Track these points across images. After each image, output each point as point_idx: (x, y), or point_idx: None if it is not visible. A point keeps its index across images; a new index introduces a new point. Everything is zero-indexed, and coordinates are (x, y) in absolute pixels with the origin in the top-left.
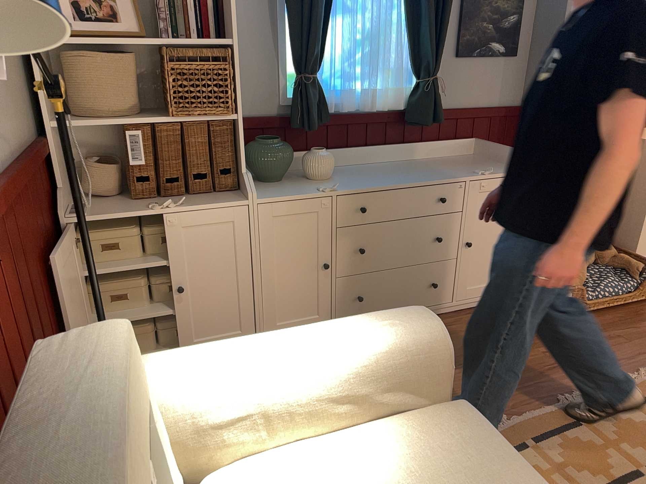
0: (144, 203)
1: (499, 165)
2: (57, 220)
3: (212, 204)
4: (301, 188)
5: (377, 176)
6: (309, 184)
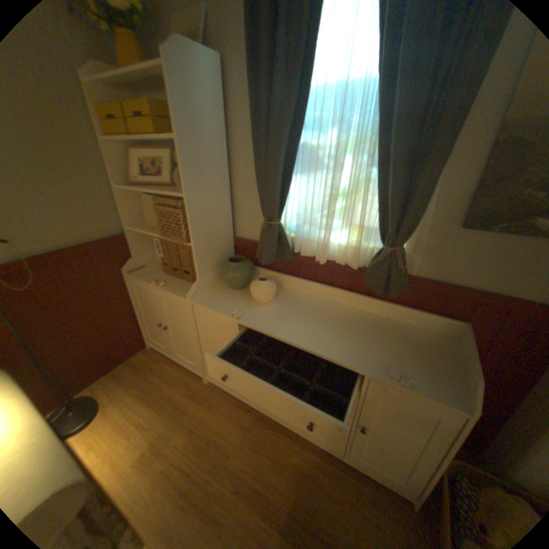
0: (162, 276)
1: (454, 379)
2: (121, 273)
3: (175, 293)
4: (231, 304)
5: (298, 320)
6: (243, 302)
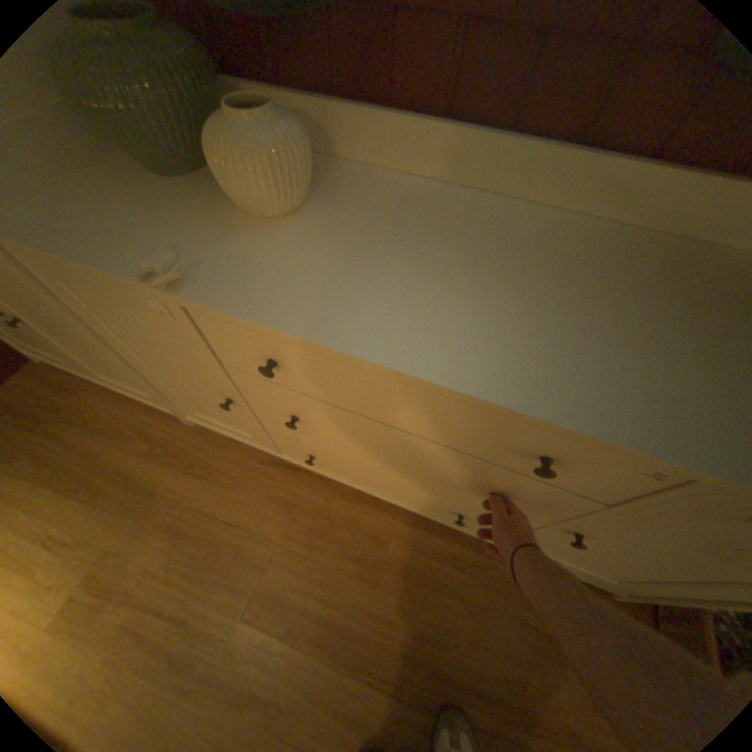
0: None
1: None
2: None
3: None
4: (149, 229)
5: (408, 271)
6: (198, 218)
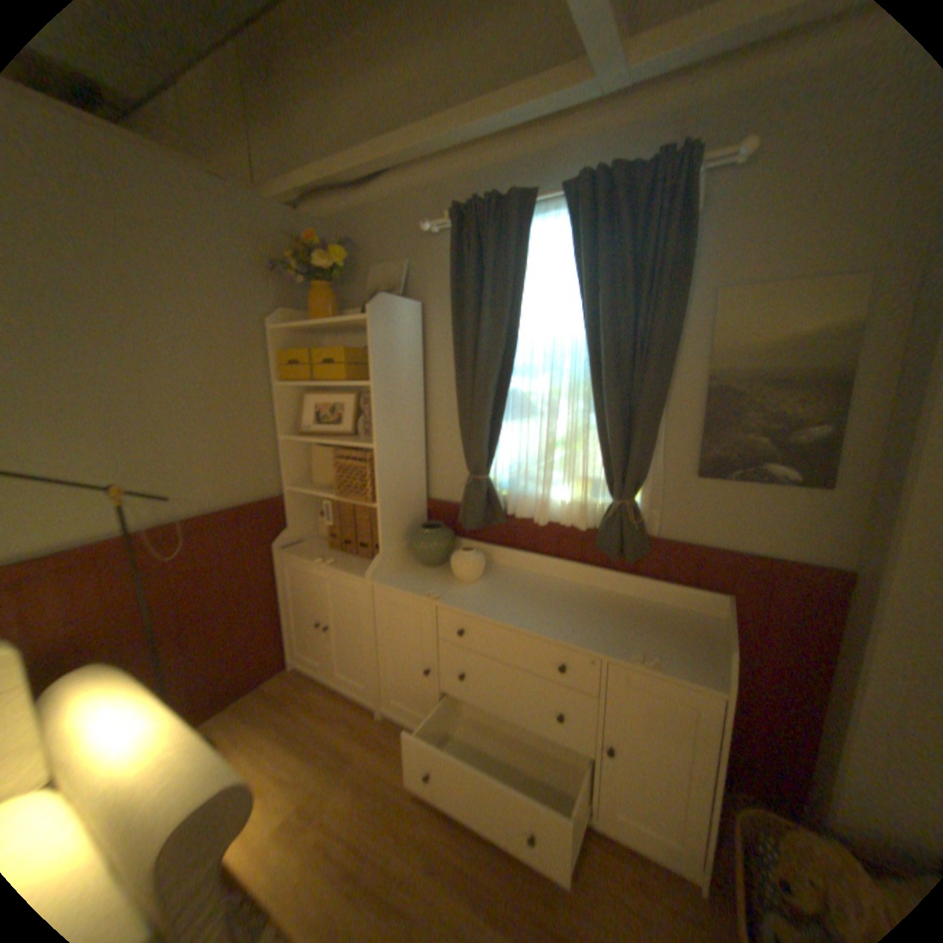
0: (328, 553)
1: (712, 661)
2: (271, 550)
3: (348, 572)
4: (425, 584)
5: (514, 601)
6: (441, 582)
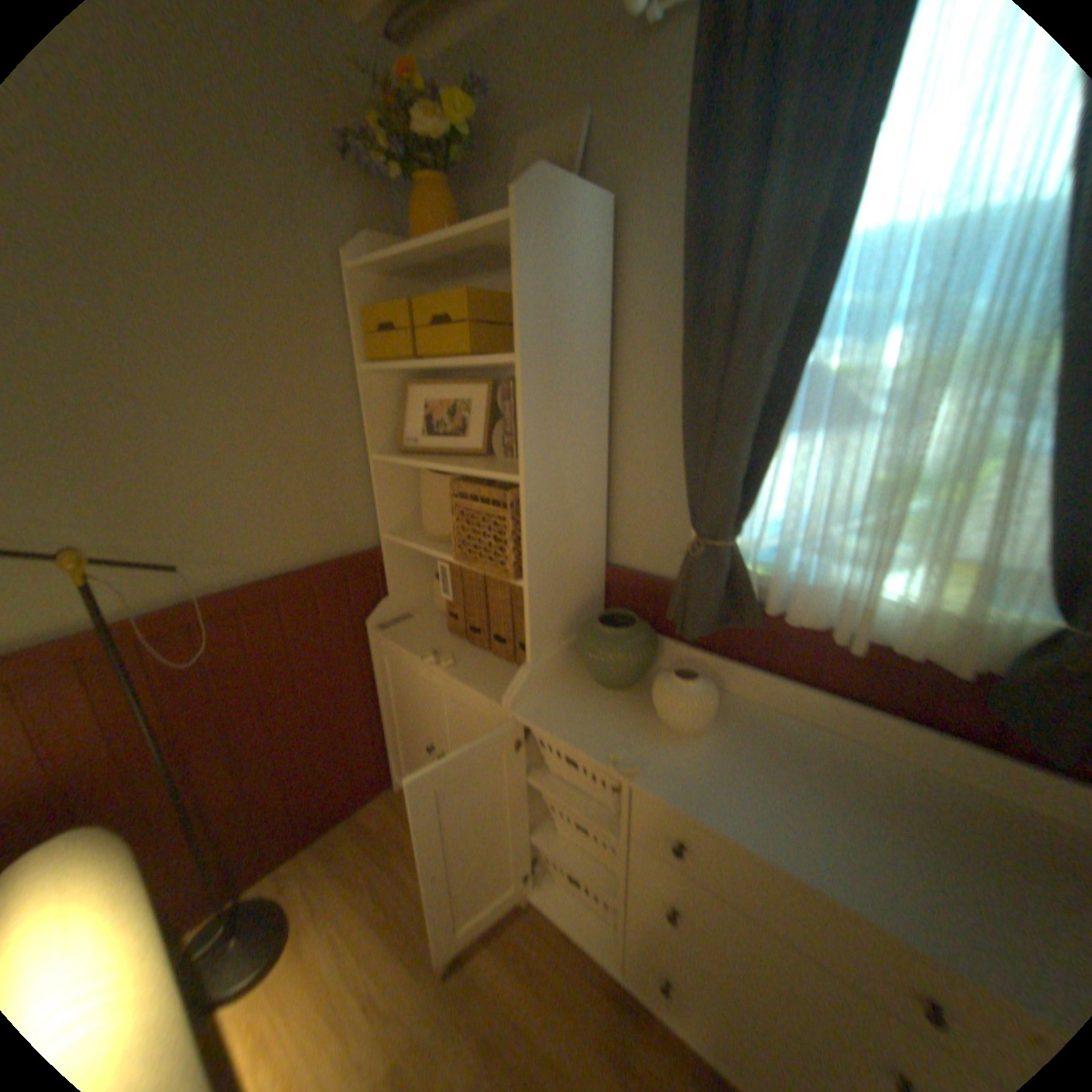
0: (448, 641)
1: None
2: (367, 628)
3: (478, 686)
4: (609, 731)
5: (792, 799)
6: (638, 728)
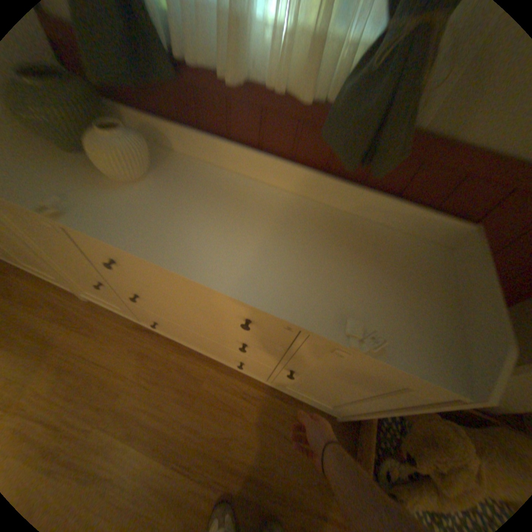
0: None
1: (447, 326)
2: None
3: None
4: (52, 184)
5: (190, 219)
6: (82, 180)
